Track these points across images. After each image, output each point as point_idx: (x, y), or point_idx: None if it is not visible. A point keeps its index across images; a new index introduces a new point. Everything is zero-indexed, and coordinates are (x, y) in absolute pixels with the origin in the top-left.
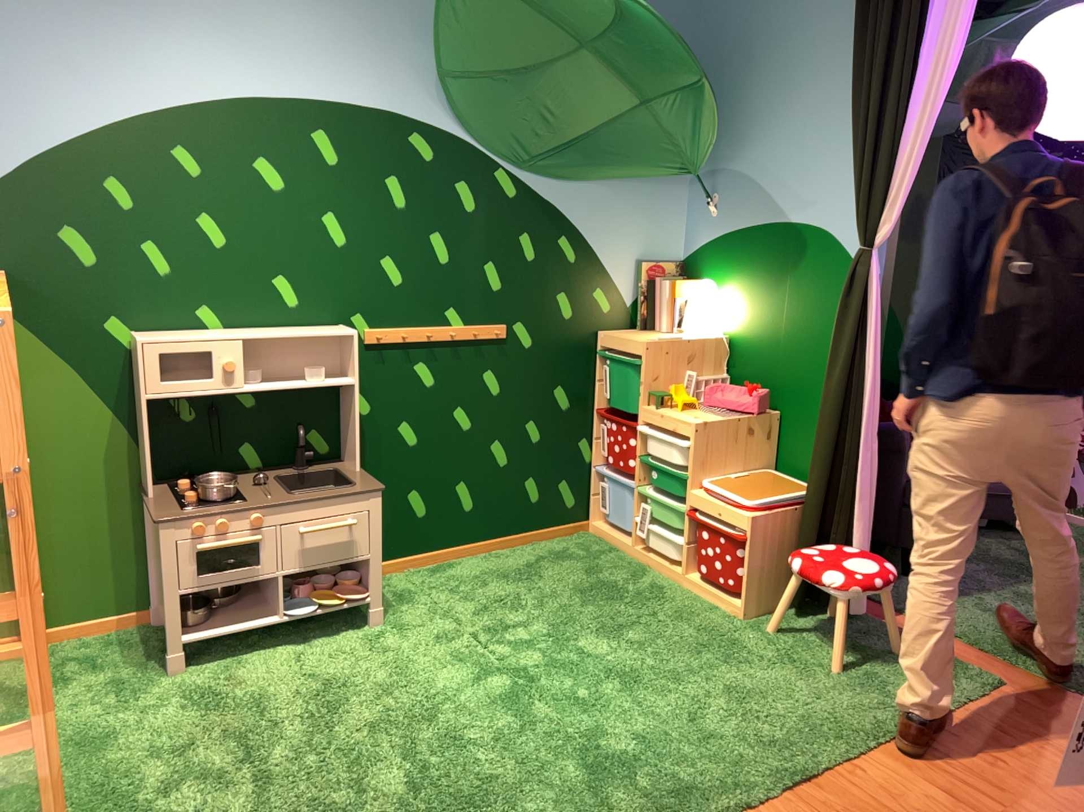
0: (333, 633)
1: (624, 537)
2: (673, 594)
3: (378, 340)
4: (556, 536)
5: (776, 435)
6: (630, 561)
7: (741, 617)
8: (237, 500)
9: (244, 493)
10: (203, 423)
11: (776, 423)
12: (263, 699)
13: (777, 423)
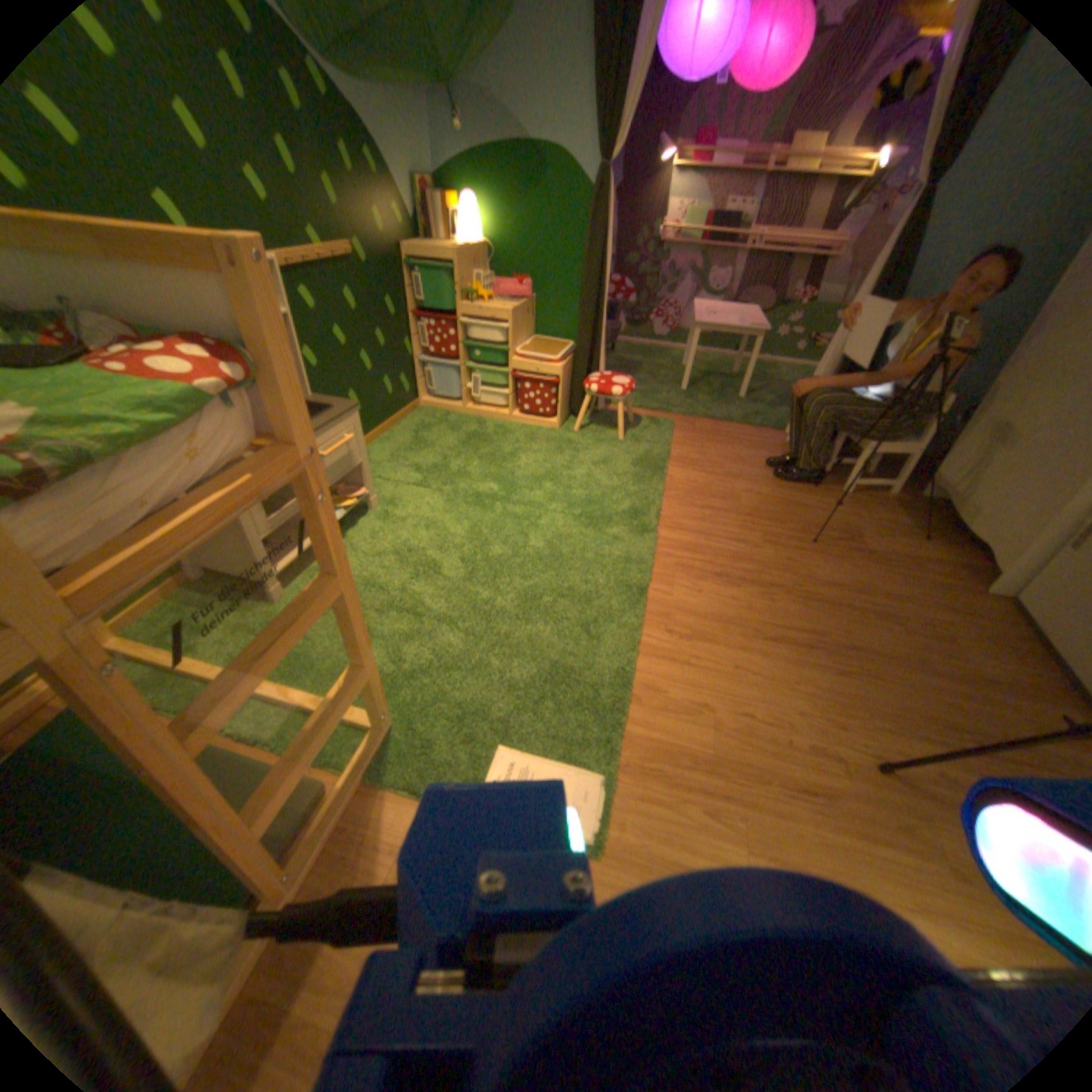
0: (347, 527)
1: (449, 403)
2: (511, 429)
3: None
4: (403, 415)
5: (532, 311)
6: (465, 417)
7: (555, 429)
8: None
9: None
10: None
11: (531, 302)
12: (366, 587)
13: (533, 302)
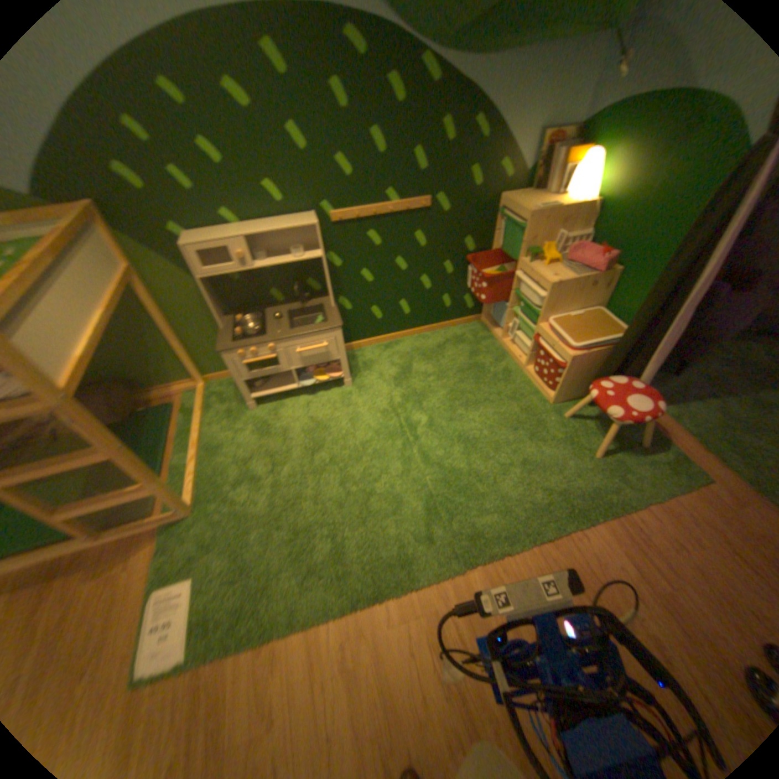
0: (325, 392)
1: (499, 333)
2: (516, 383)
3: (338, 219)
4: (460, 326)
5: (619, 286)
6: (498, 351)
7: (553, 407)
8: (259, 335)
9: (266, 326)
10: (242, 281)
11: (622, 277)
12: (283, 436)
13: (623, 277)
